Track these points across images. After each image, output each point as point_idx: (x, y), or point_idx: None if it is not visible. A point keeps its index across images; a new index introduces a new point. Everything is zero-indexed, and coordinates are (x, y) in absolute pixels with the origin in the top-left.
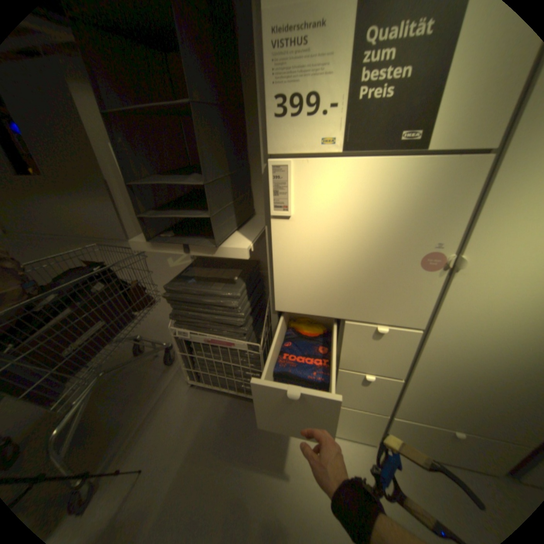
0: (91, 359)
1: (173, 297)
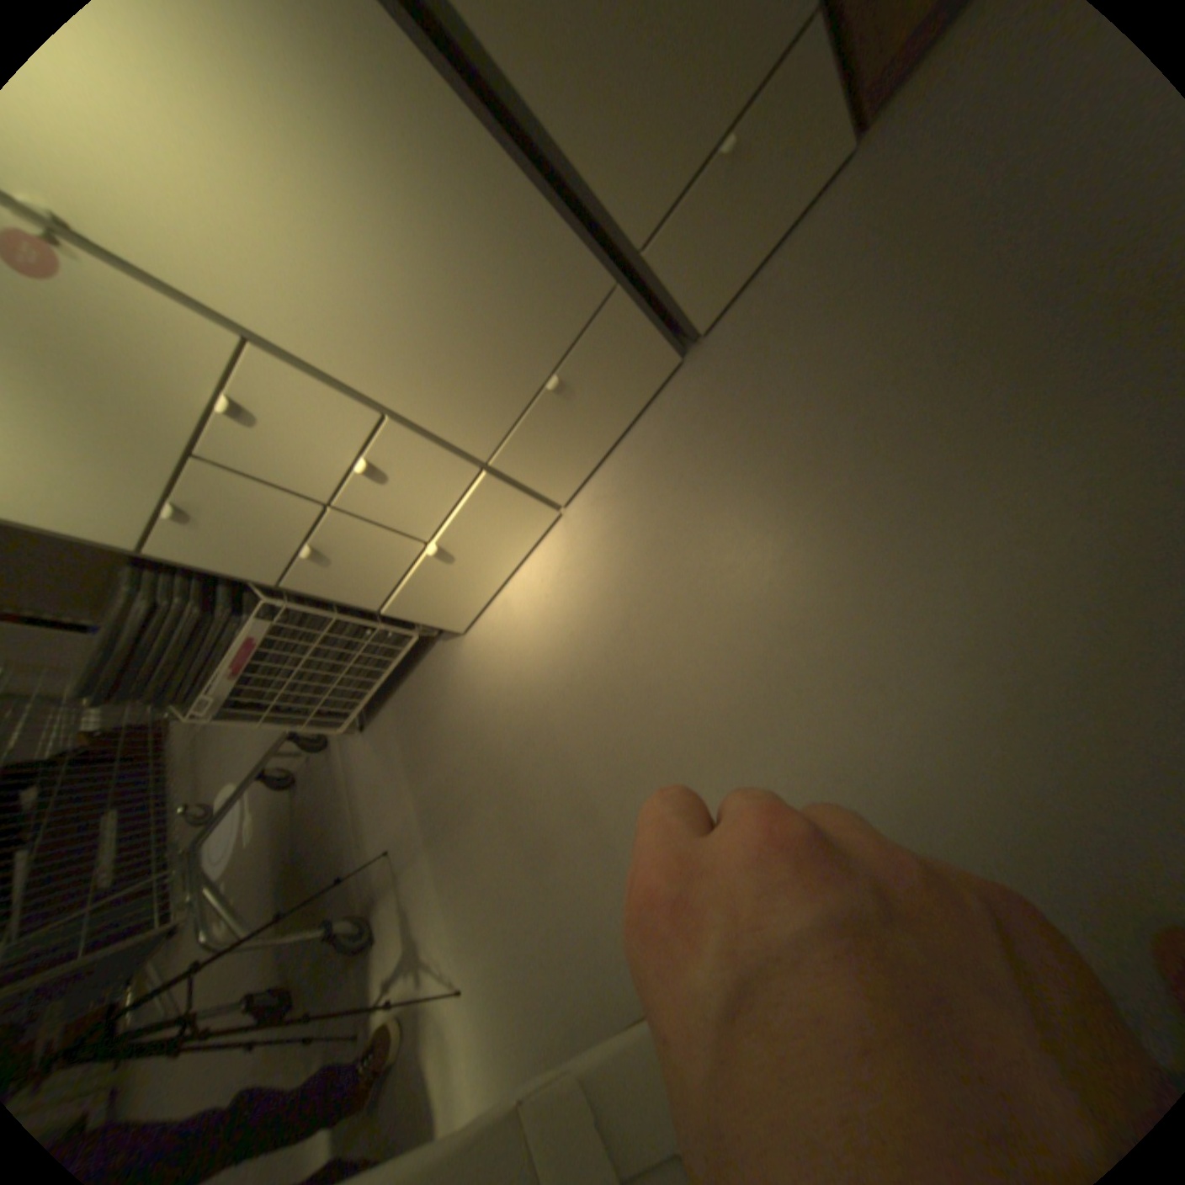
0: (157, 853)
1: (103, 695)
